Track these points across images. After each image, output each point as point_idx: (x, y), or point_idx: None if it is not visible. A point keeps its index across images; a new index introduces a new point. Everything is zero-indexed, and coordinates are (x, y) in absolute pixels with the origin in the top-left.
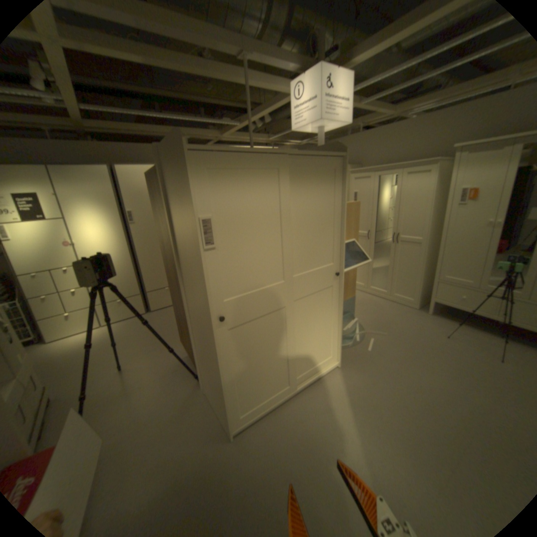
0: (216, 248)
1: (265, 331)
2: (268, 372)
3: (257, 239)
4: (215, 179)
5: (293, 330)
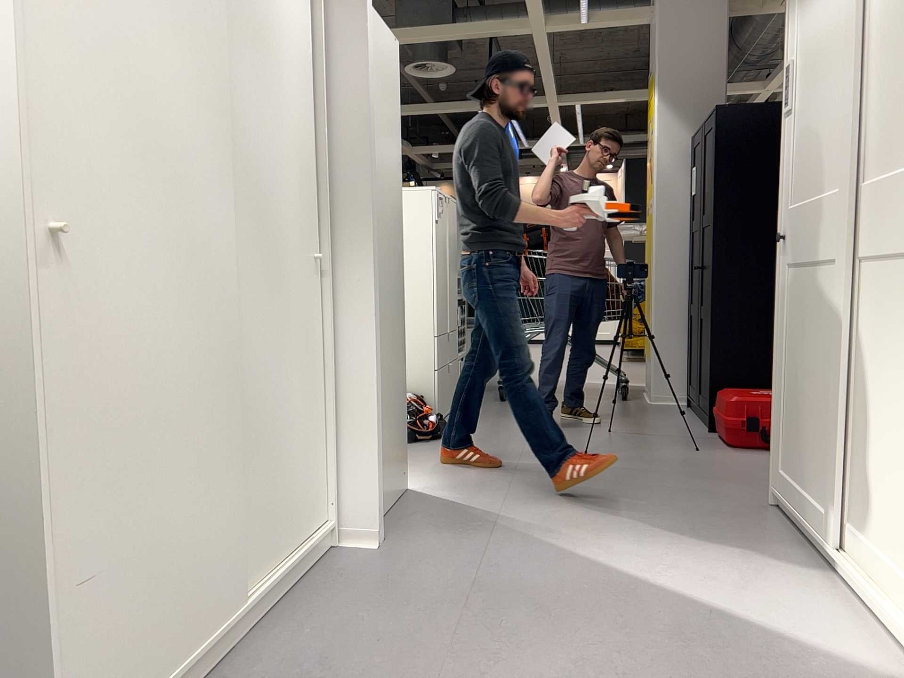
0: (788, 114)
1: (809, 305)
2: (805, 416)
3: (817, 92)
4: (797, 3)
5: (839, 344)
